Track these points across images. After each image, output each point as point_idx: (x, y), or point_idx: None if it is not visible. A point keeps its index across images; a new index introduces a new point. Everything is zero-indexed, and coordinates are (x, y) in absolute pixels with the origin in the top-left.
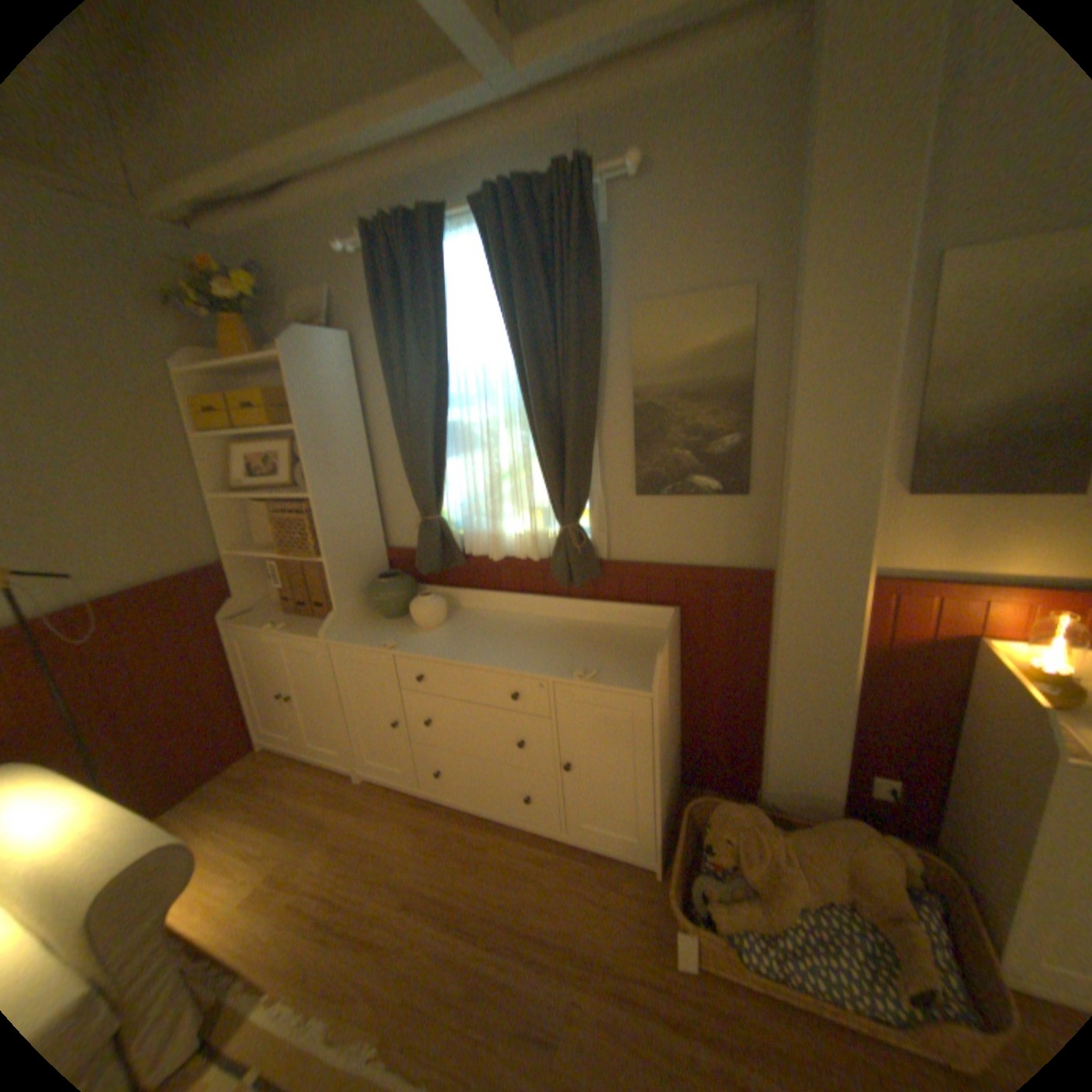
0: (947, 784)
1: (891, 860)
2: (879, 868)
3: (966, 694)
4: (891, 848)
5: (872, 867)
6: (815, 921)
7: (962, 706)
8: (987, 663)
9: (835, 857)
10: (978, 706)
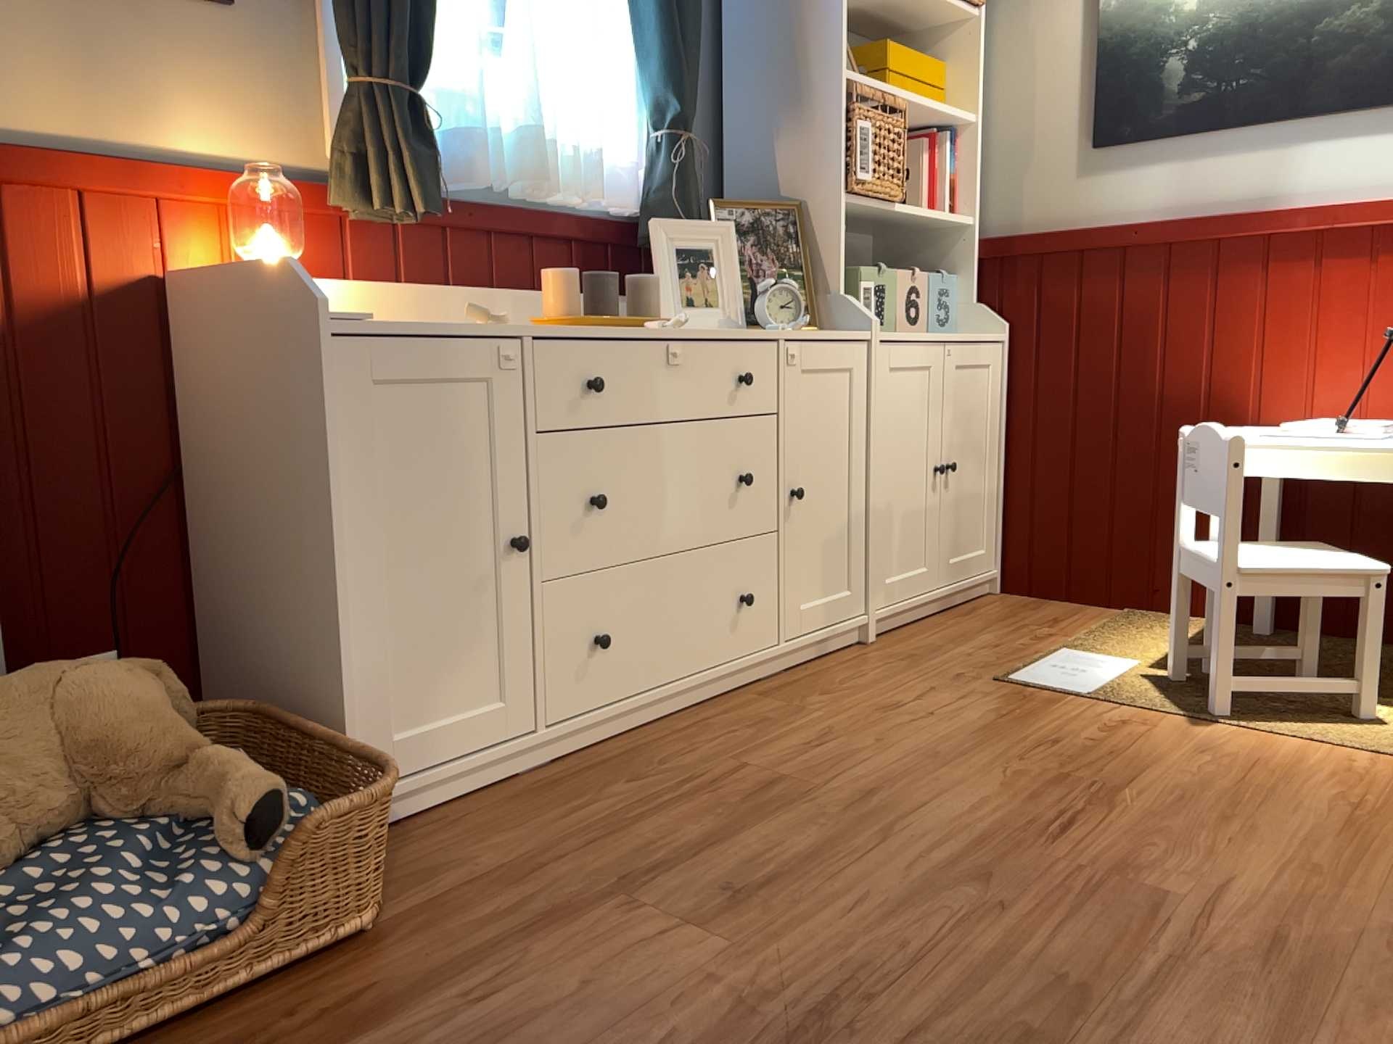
0: (189, 614)
1: (131, 676)
2: (113, 694)
3: (170, 408)
4: (125, 668)
5: (98, 700)
6: (4, 893)
7: (171, 436)
8: (185, 309)
9: (11, 726)
10: (194, 405)
